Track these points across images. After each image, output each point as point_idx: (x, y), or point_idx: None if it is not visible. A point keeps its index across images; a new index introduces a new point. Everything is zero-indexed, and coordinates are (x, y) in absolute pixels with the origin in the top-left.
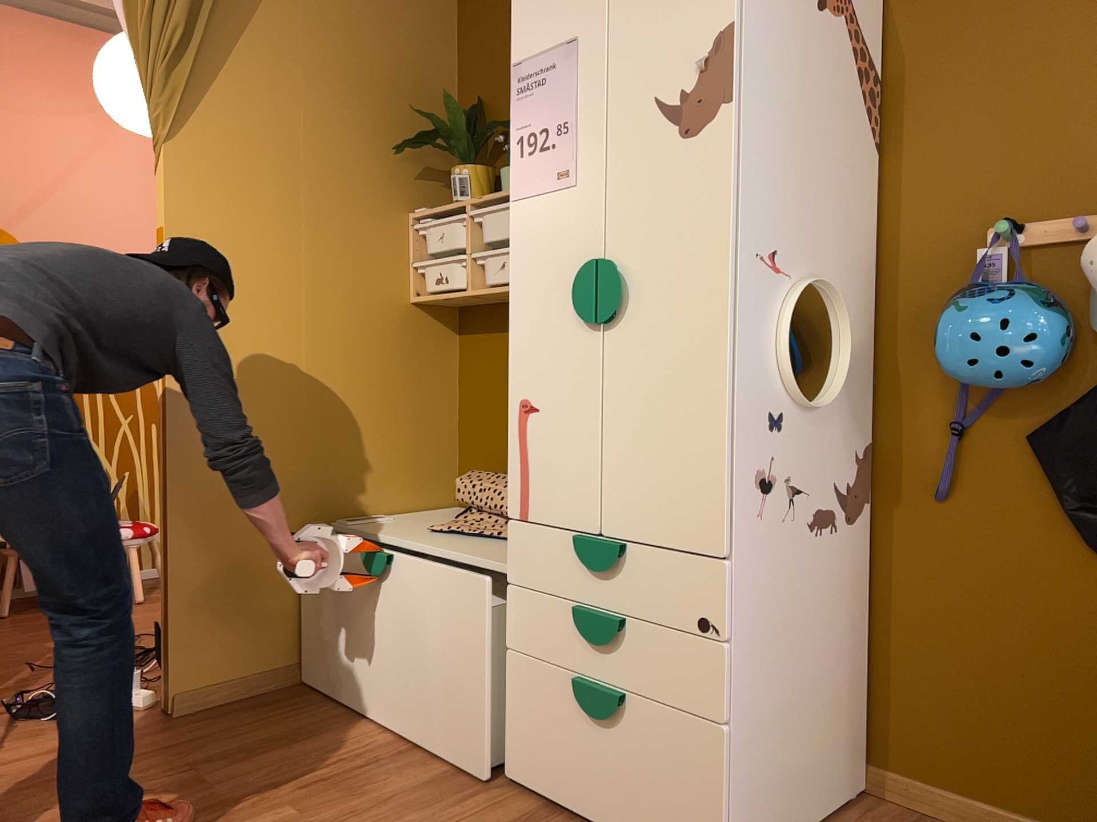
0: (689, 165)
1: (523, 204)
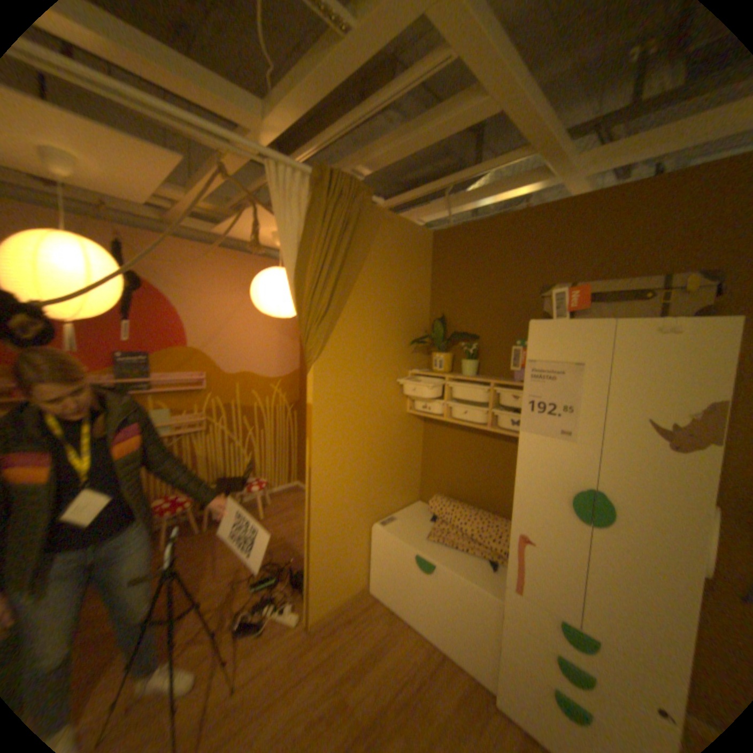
0: (678, 467)
1: (531, 435)
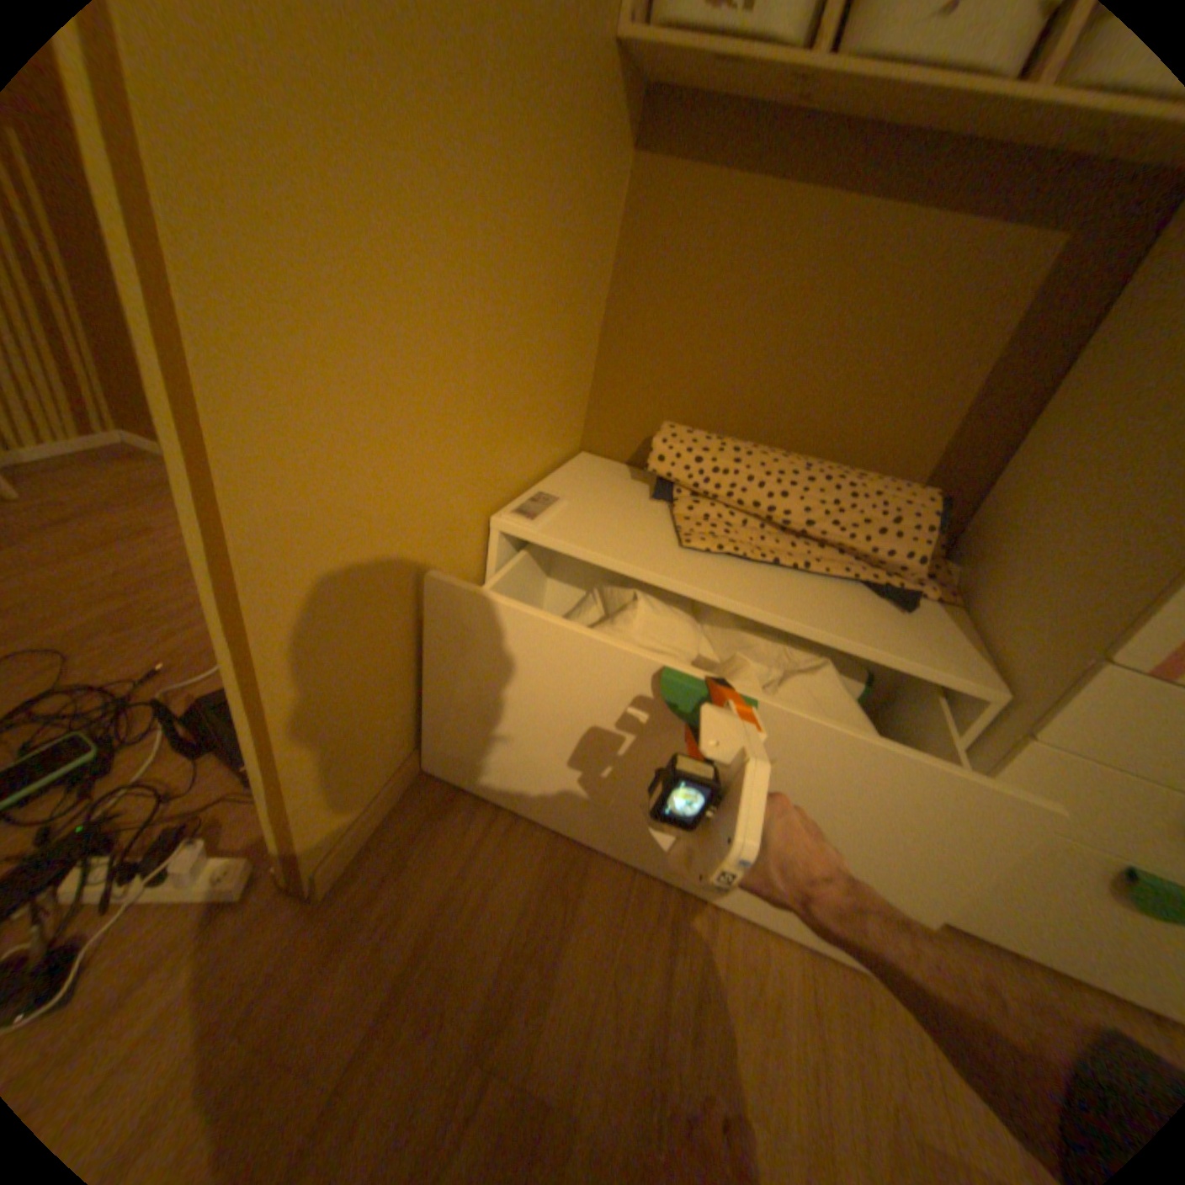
0: None
1: None
